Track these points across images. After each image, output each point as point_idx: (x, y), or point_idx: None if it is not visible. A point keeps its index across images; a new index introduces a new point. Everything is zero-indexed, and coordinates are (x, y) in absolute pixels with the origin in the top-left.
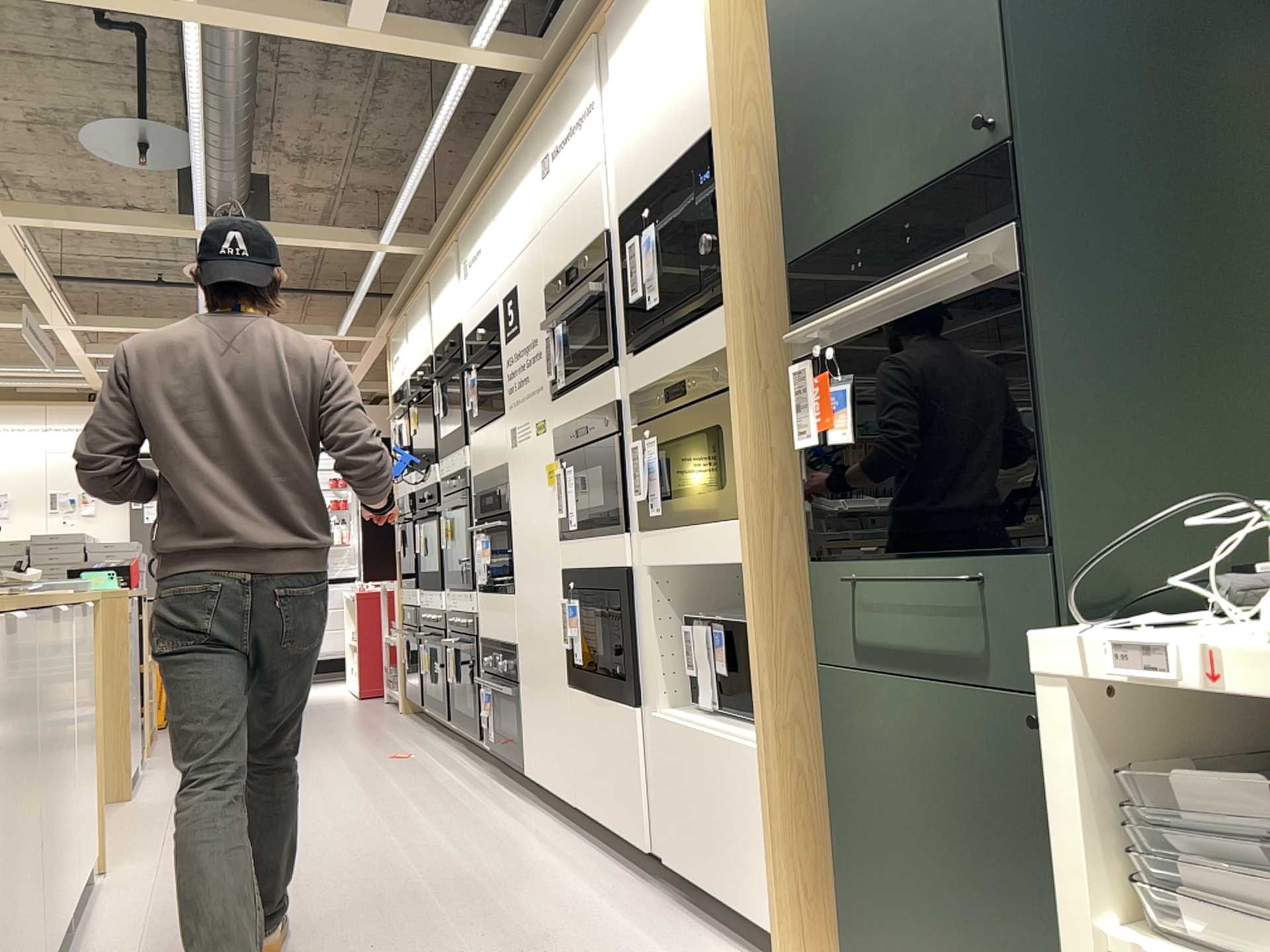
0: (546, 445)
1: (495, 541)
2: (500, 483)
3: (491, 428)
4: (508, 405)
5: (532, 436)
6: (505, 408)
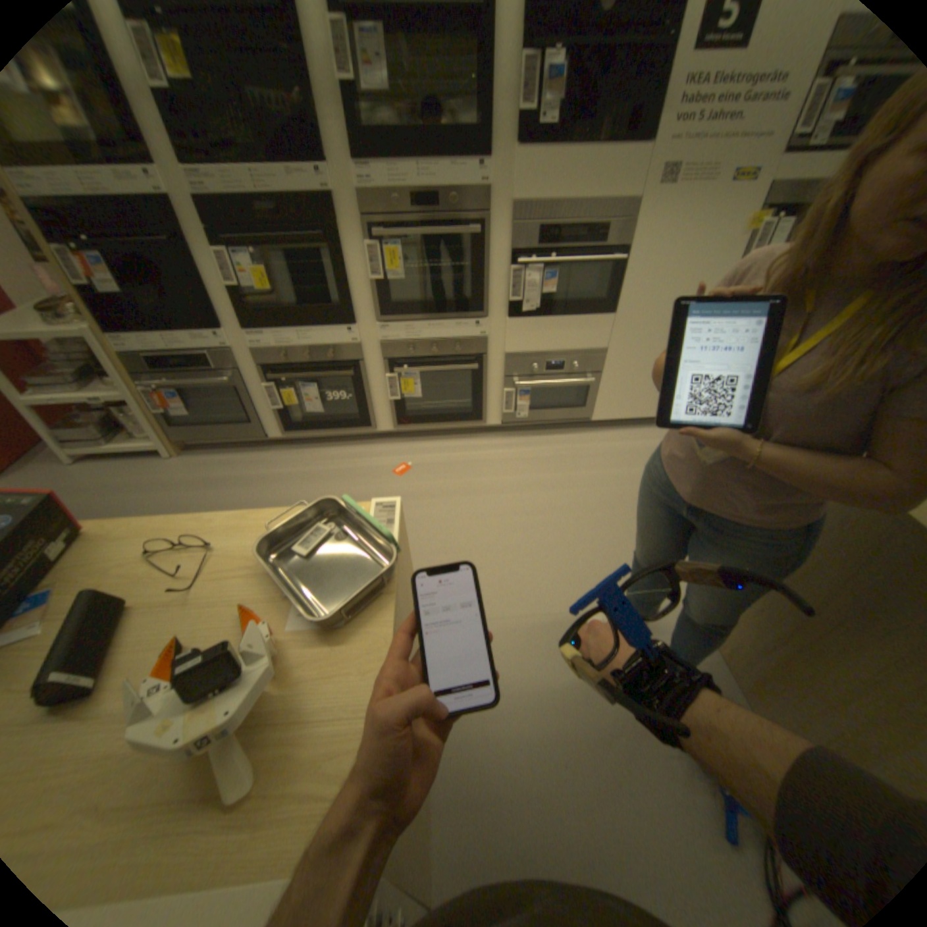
0: (751, 192)
1: (552, 268)
2: (613, 216)
3: (608, 150)
4: (672, 134)
5: (723, 178)
6: (660, 134)
